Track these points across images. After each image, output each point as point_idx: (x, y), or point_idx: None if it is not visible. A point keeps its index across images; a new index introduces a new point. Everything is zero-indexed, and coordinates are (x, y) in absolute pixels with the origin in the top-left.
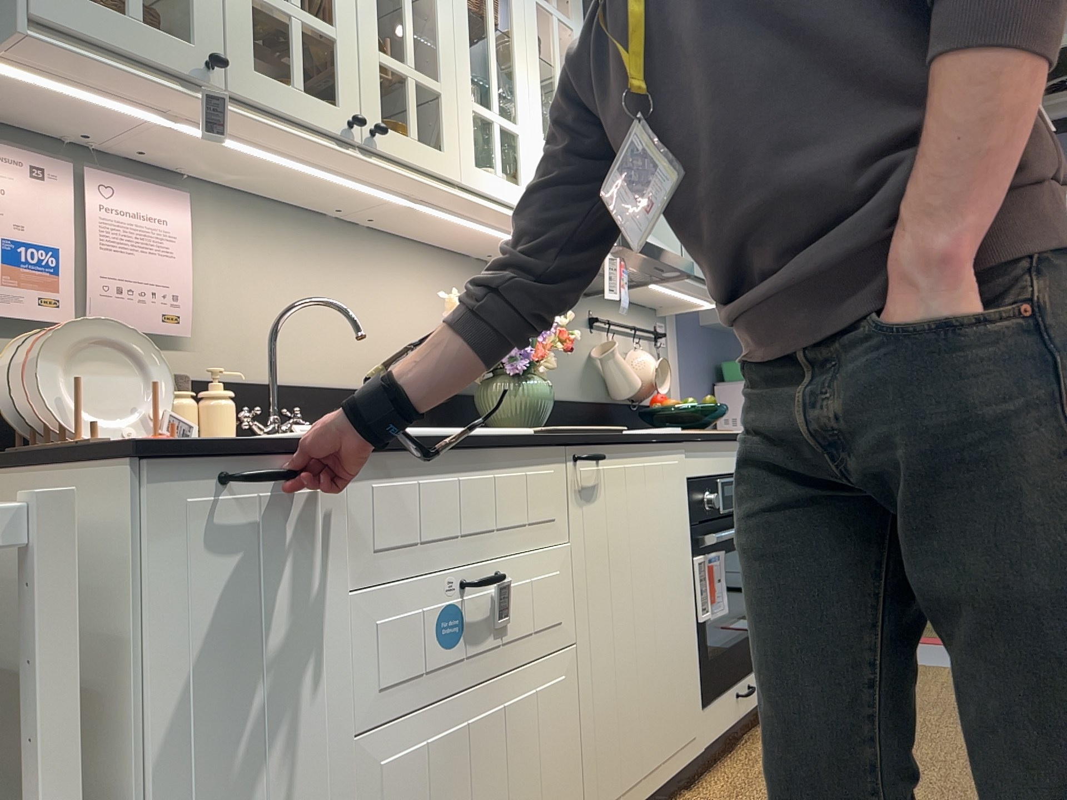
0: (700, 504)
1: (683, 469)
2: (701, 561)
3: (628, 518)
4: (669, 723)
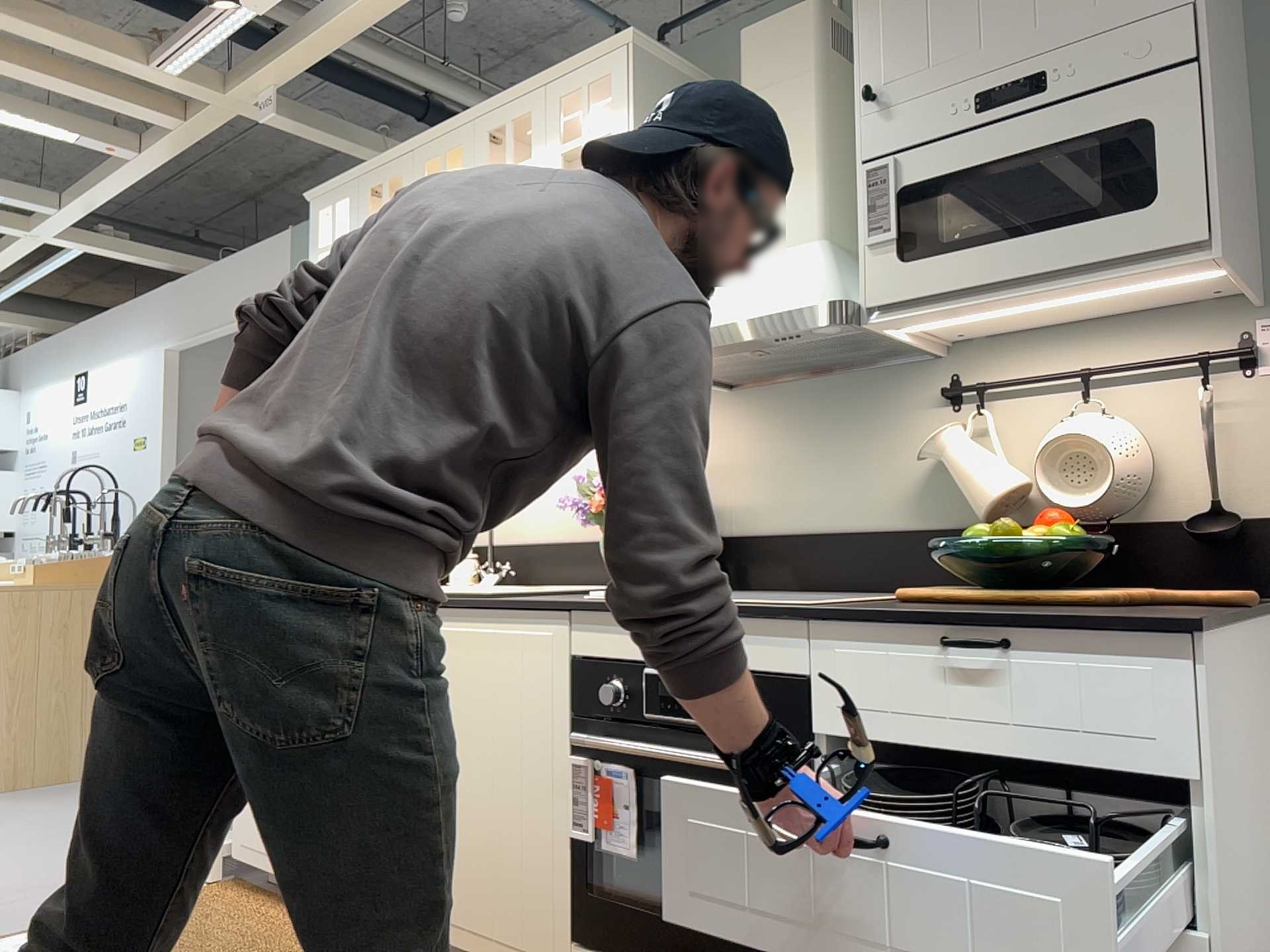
0: (593, 694)
1: (556, 644)
2: (580, 765)
3: (465, 680)
4: (503, 909)
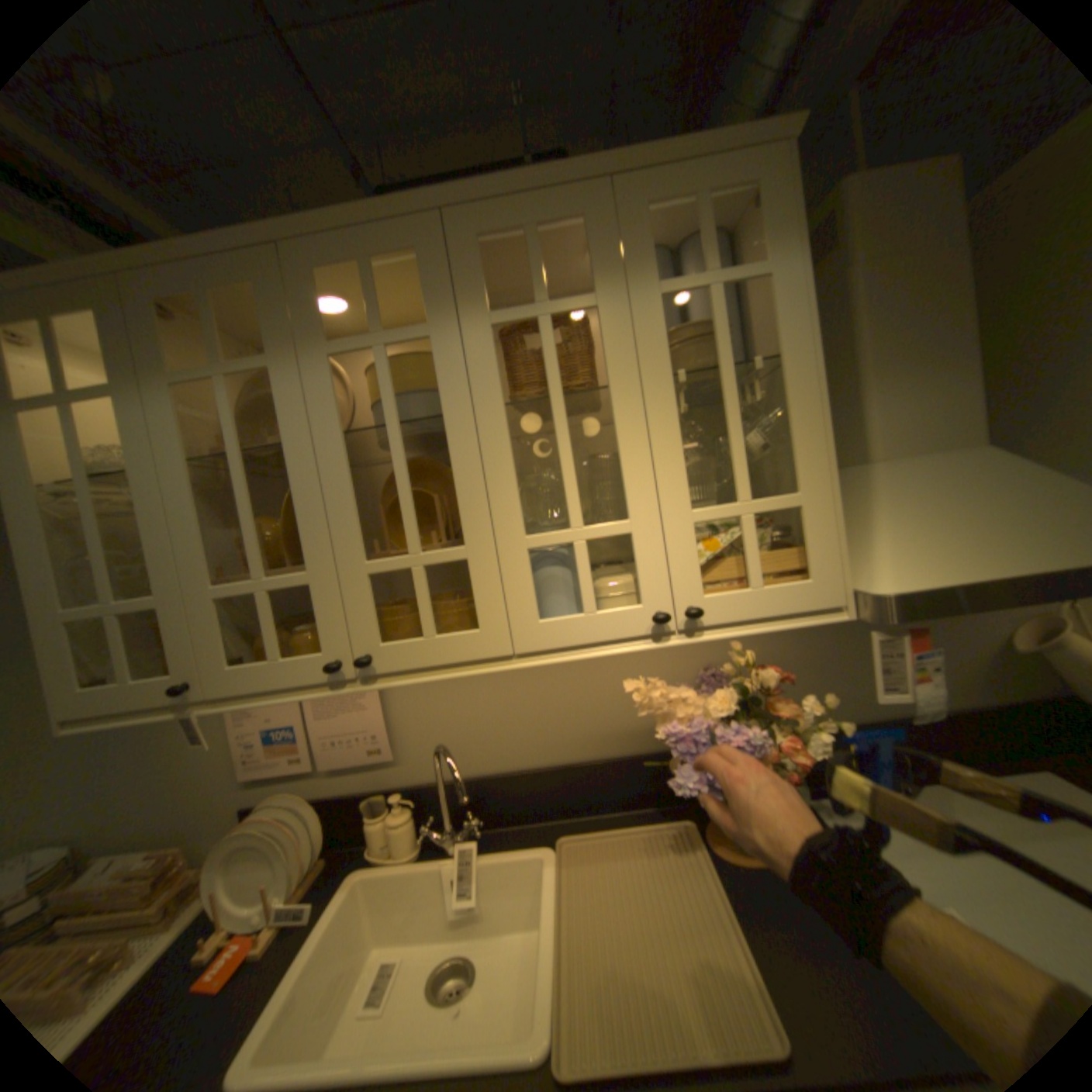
0: None
1: None
2: None
3: None
4: None
